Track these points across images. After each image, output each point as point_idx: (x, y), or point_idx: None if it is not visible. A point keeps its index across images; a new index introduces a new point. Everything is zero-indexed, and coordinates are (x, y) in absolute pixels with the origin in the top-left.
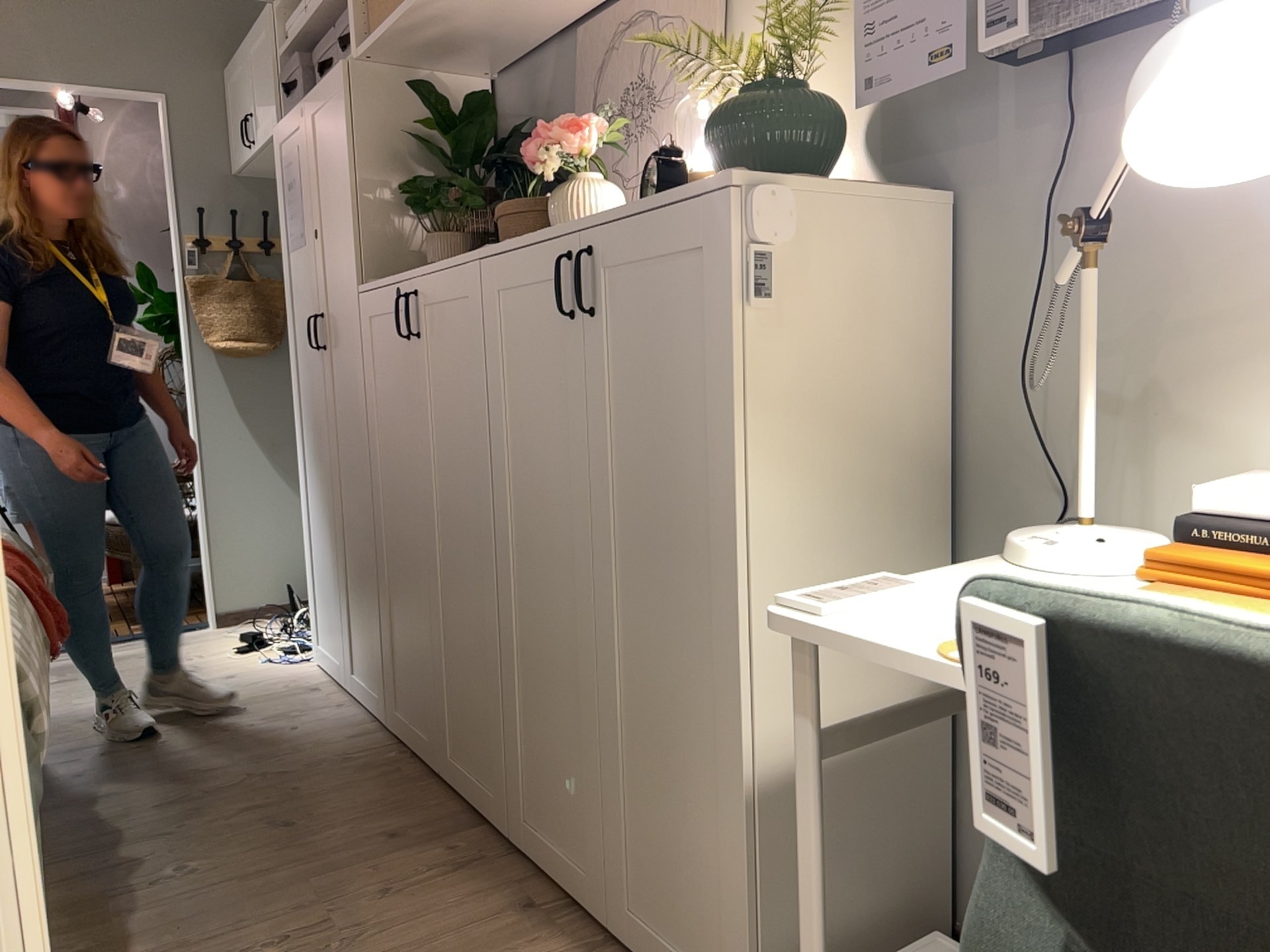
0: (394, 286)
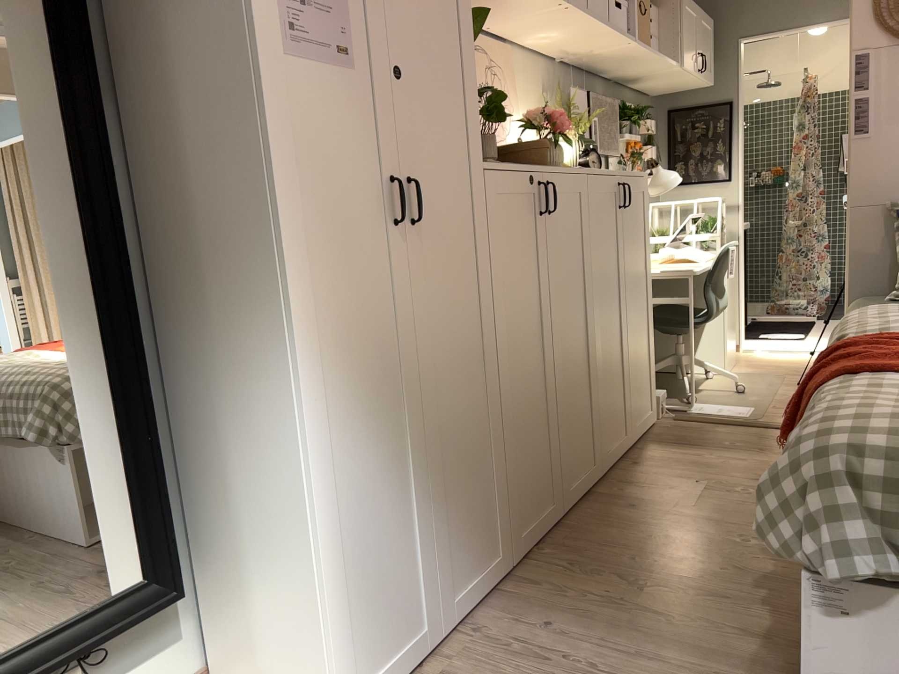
0: (530, 173)
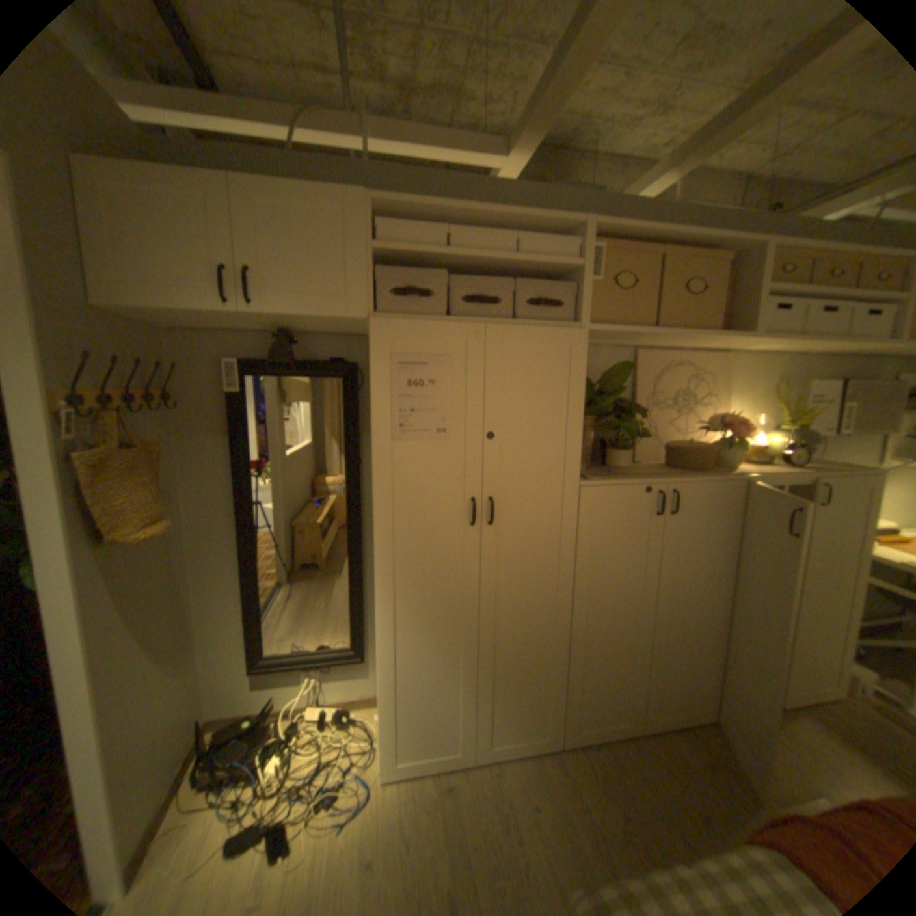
0: (647, 486)
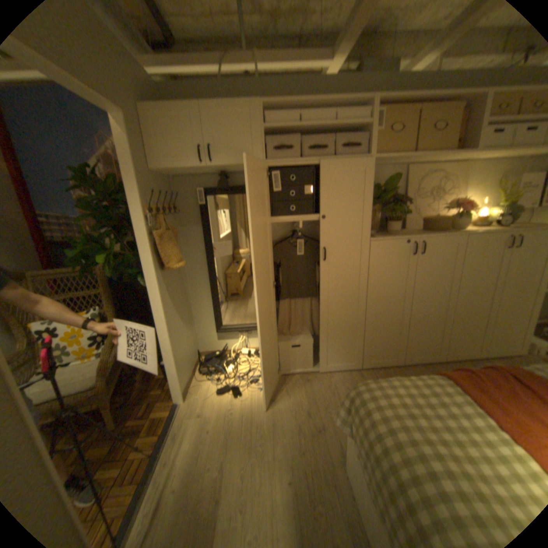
0: (408, 239)
